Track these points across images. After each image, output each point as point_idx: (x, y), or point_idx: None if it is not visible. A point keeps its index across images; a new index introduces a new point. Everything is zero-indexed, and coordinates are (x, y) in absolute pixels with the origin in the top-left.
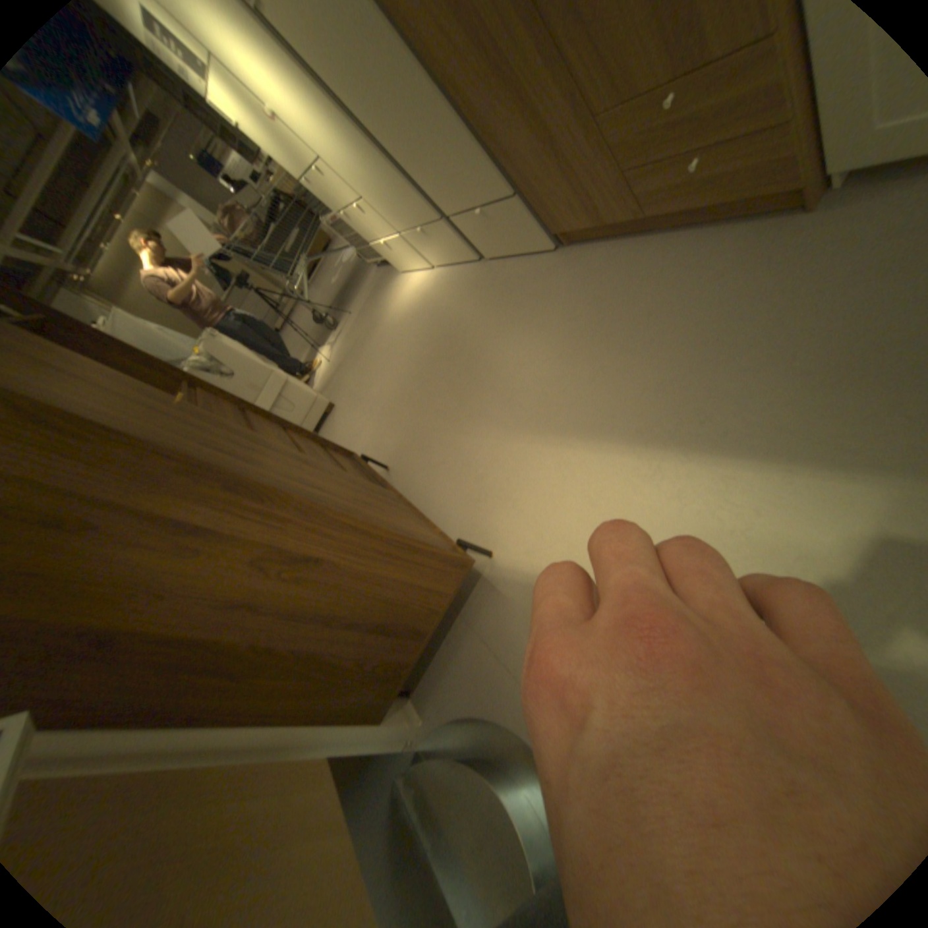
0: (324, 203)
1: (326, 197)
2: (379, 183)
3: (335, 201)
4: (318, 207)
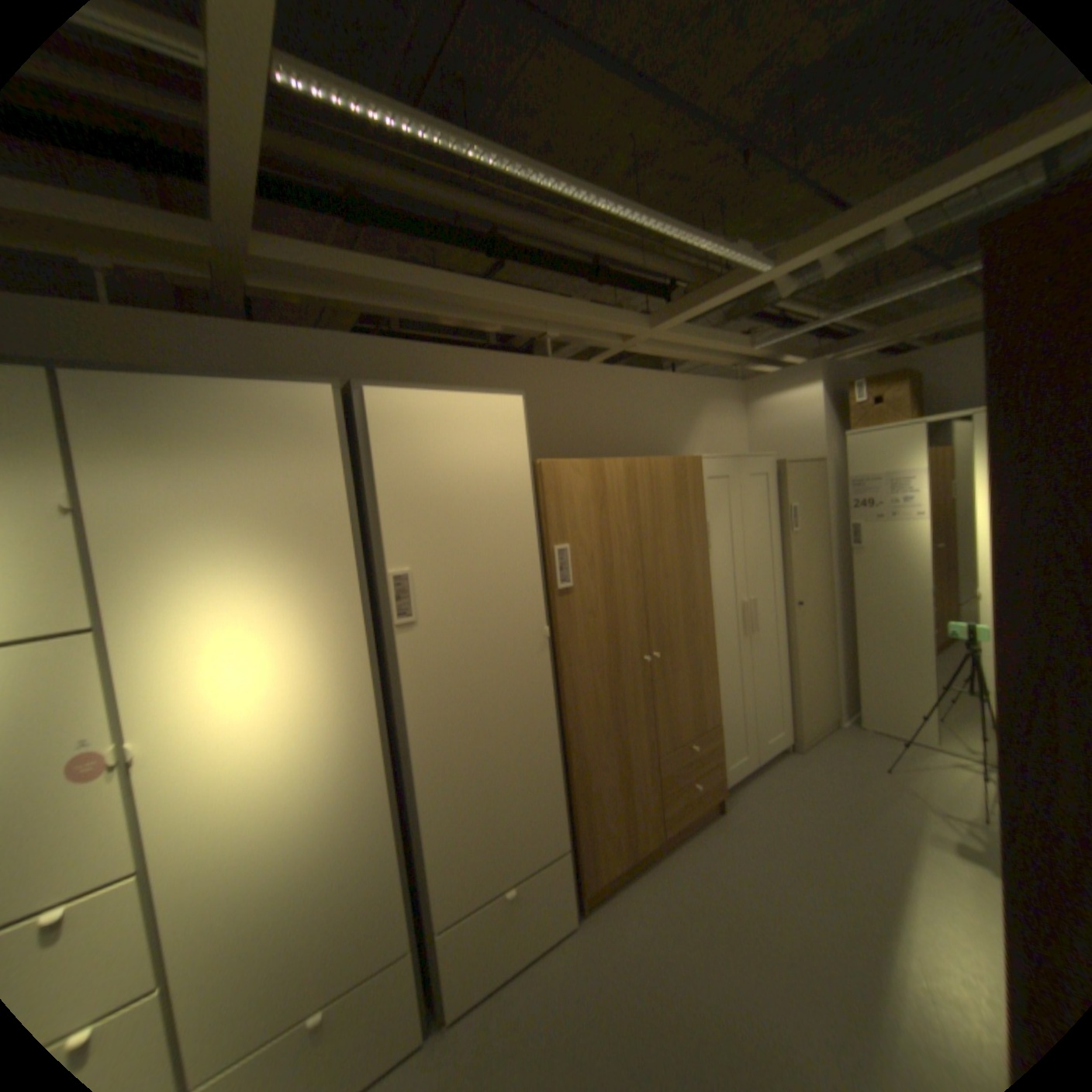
0: None
1: None
2: (309, 904)
3: None
4: None
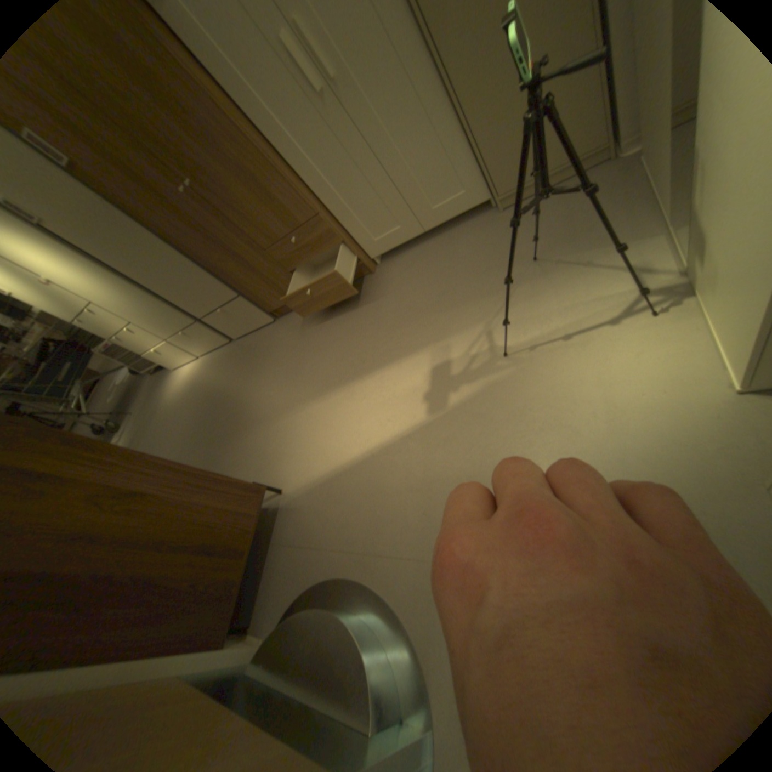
0: (97, 337)
1: (100, 330)
2: (144, 309)
3: (108, 331)
4: (91, 341)
